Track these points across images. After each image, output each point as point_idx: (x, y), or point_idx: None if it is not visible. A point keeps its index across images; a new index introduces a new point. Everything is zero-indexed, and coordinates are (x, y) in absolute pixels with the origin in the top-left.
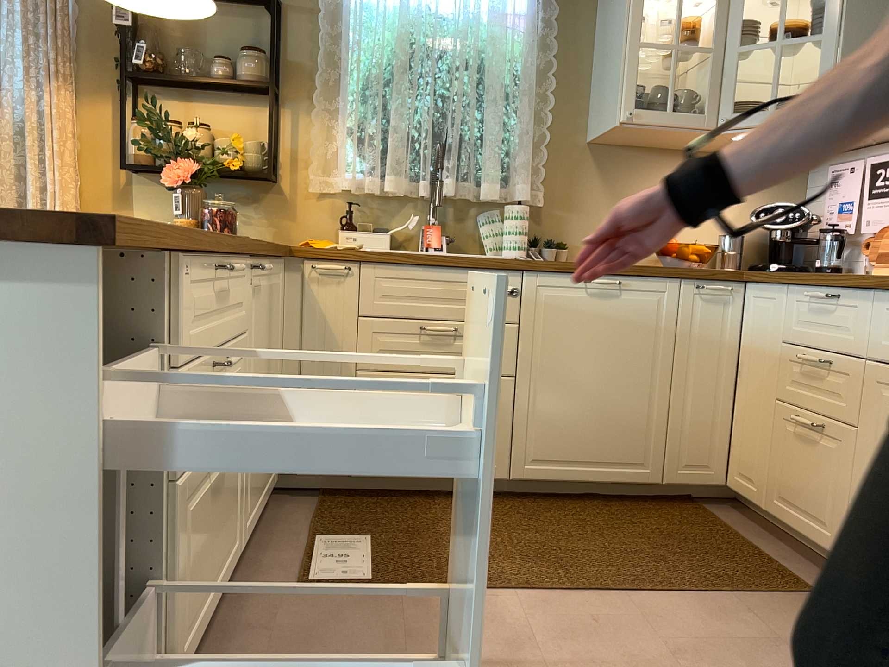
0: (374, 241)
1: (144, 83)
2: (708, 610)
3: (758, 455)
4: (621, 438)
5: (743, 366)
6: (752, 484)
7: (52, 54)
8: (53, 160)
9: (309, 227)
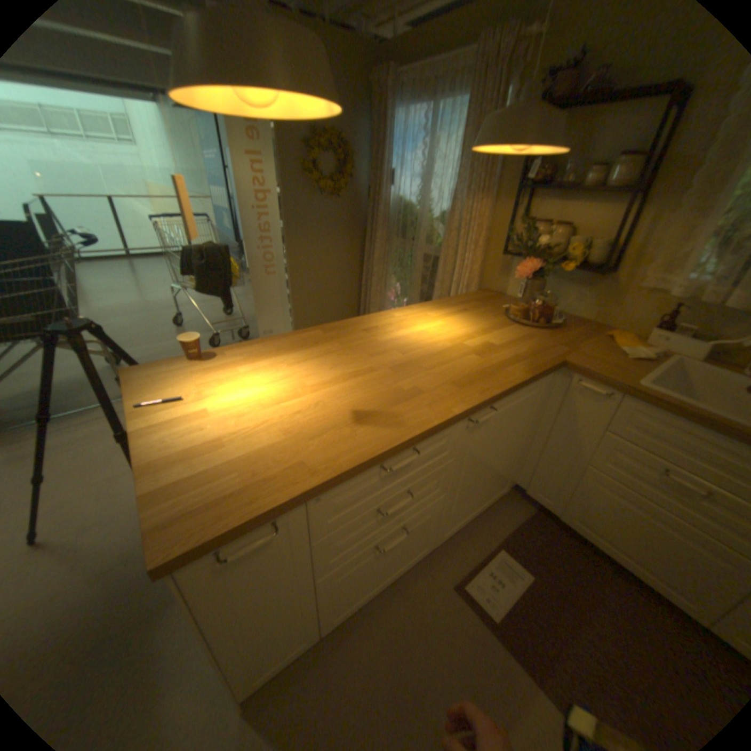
0: (690, 347)
1: (536, 186)
2: None
3: None
4: None
5: None
6: None
7: (481, 172)
8: (468, 244)
9: (631, 313)
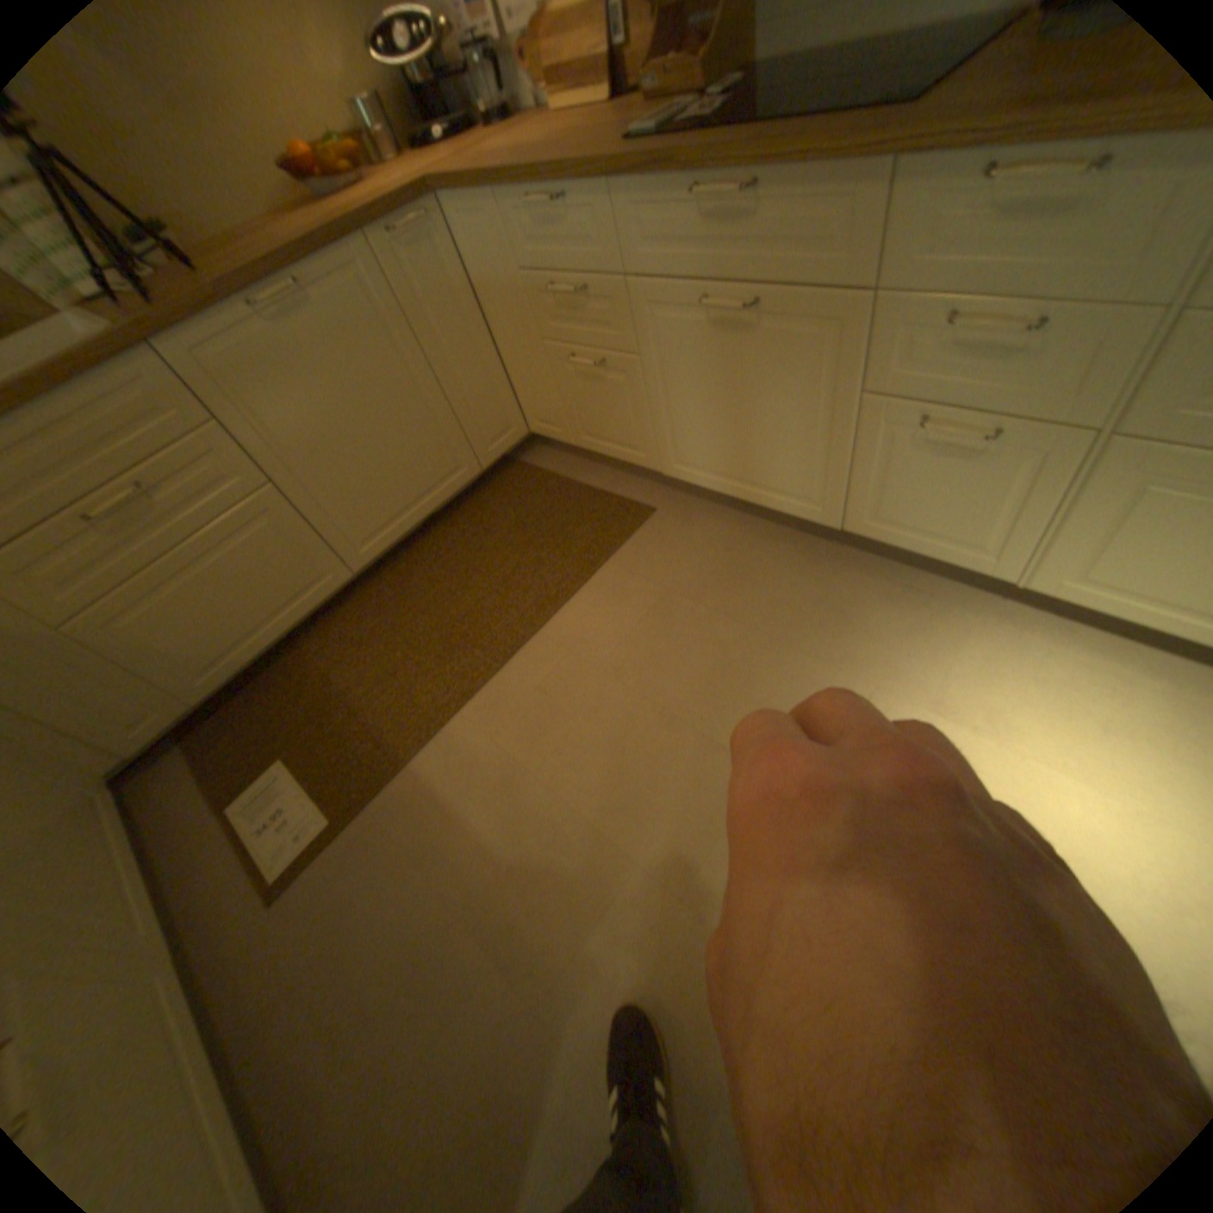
0: None
1: None
2: (602, 594)
3: (546, 398)
4: (423, 459)
5: (485, 306)
6: (551, 425)
7: None
8: None
9: None
